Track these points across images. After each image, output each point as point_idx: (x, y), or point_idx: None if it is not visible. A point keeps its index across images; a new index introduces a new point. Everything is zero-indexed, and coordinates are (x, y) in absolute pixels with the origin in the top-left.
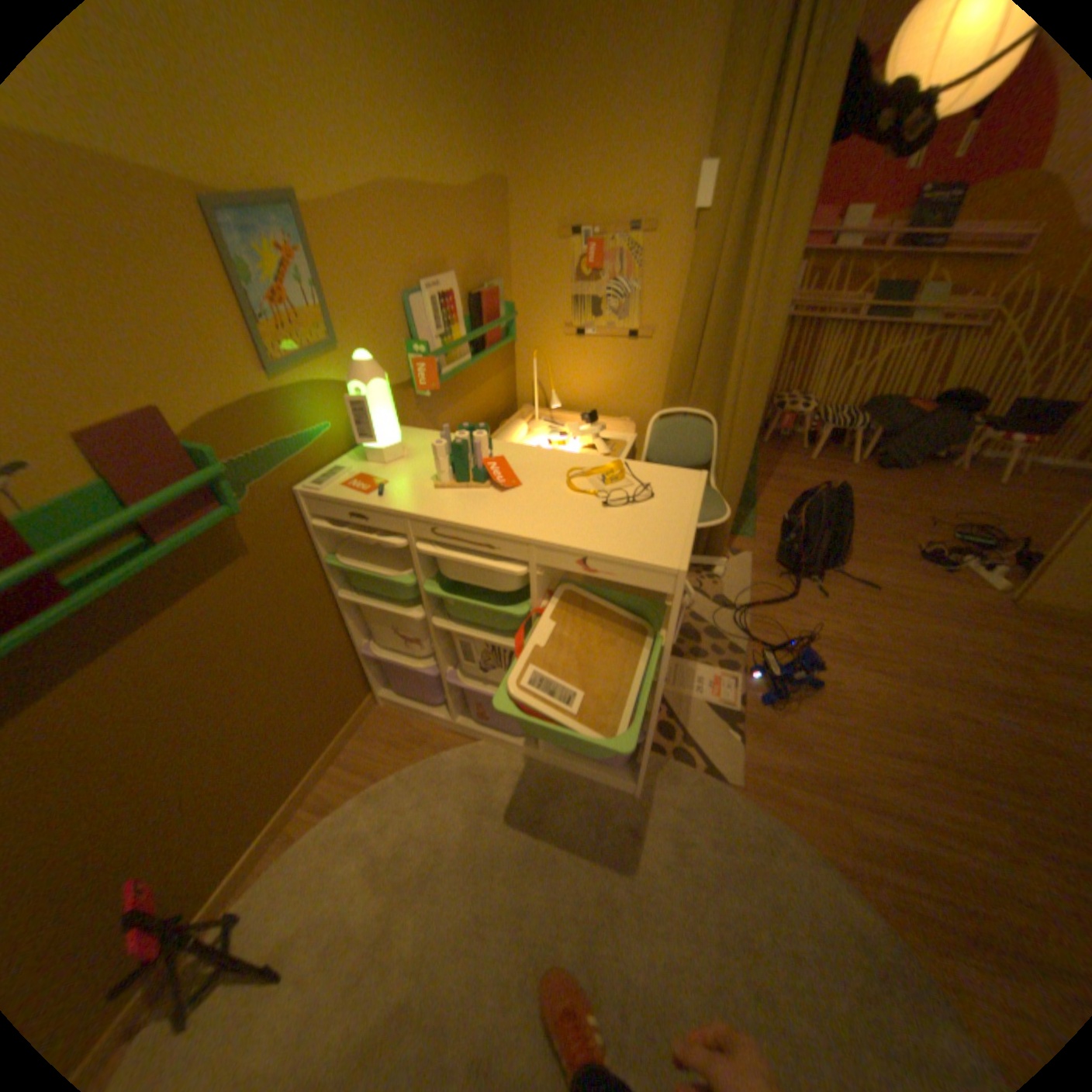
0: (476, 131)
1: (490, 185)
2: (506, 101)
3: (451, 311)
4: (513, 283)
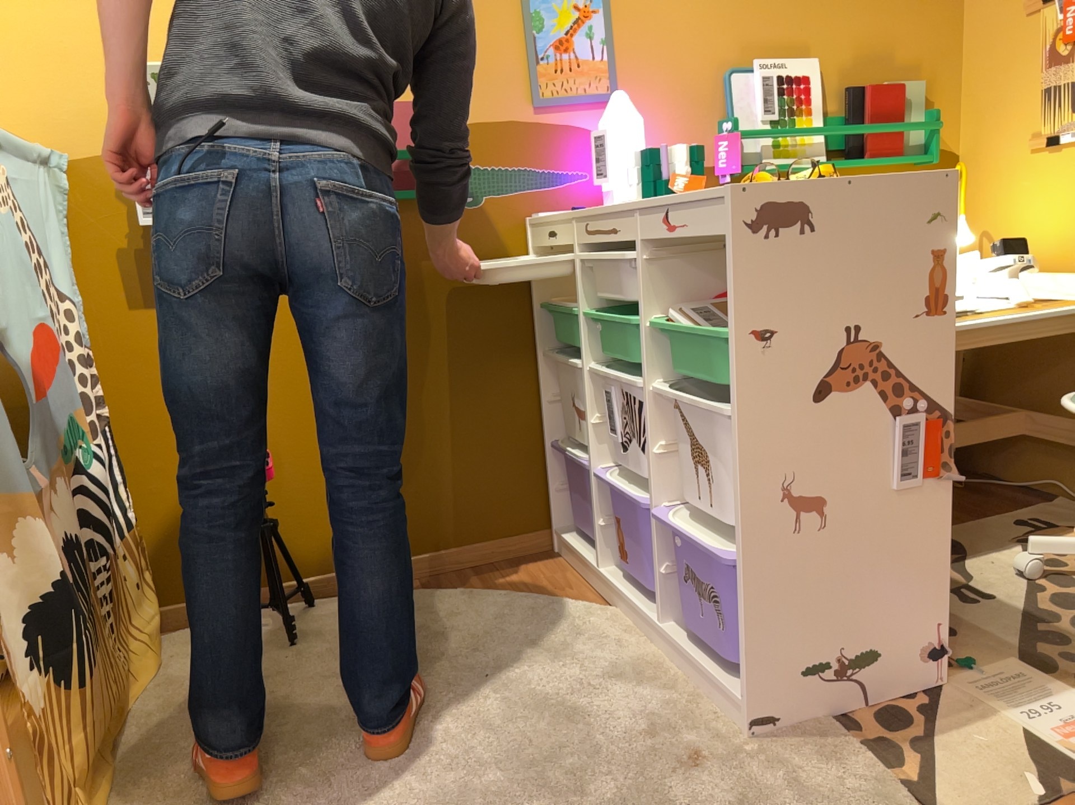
0: None
1: None
2: None
3: (798, 99)
4: (960, 95)
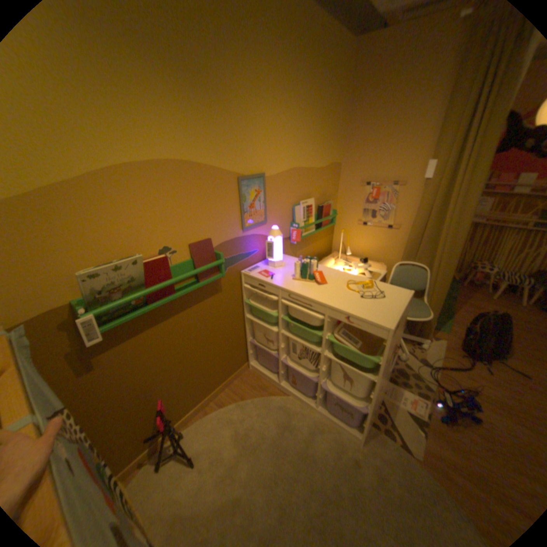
0: (331, 148)
1: (333, 166)
2: (345, 137)
3: (310, 212)
4: (338, 202)
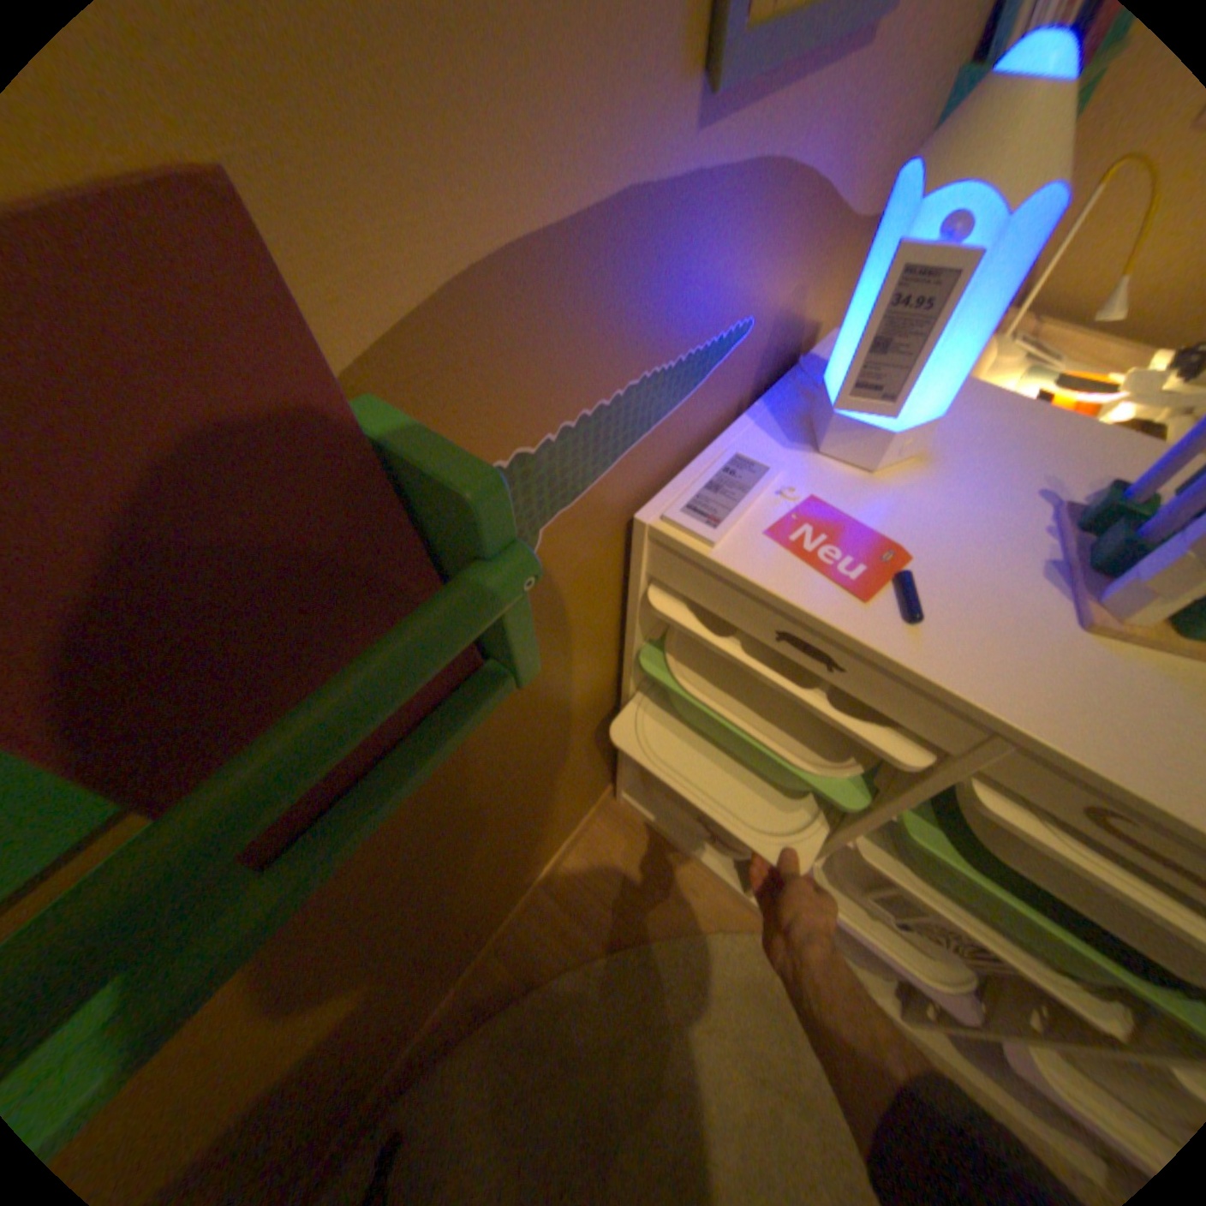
0: None
1: None
2: None
3: None
4: None
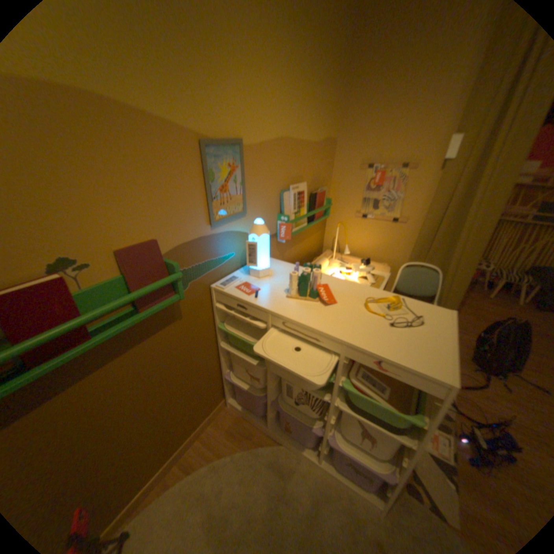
0: (327, 116)
1: (329, 142)
2: (343, 104)
3: (302, 200)
4: (331, 189)
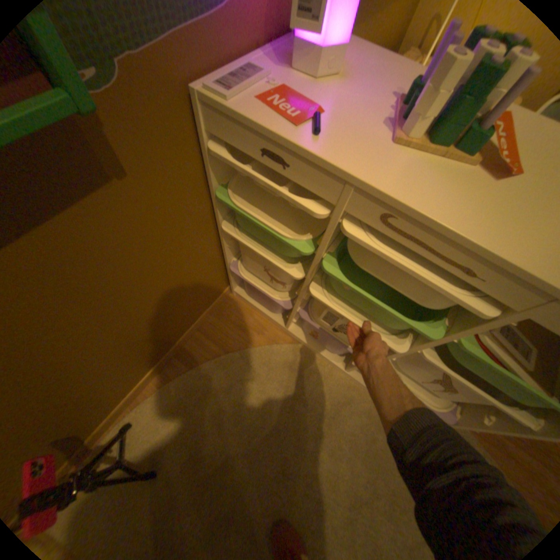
0: None
1: None
2: None
3: None
4: None
